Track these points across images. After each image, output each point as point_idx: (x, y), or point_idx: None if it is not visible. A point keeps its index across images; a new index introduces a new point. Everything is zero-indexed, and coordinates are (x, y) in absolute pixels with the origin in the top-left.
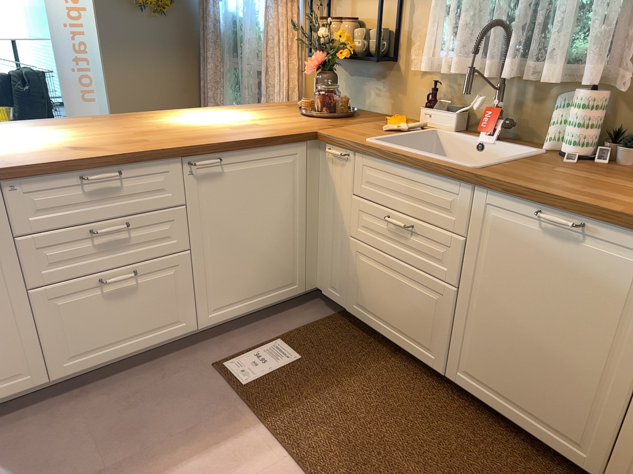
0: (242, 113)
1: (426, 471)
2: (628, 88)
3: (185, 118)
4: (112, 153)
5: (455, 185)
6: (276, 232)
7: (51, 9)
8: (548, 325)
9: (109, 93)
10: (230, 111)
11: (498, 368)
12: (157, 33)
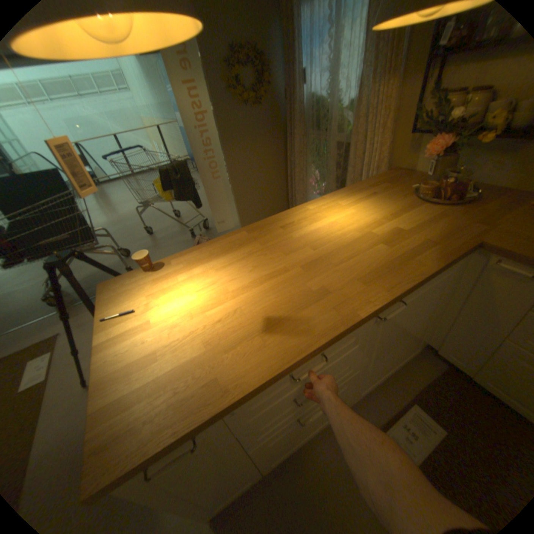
0: (364, 204)
1: None
2: None
3: (321, 220)
4: (313, 337)
5: None
6: (420, 328)
7: (182, 116)
8: None
9: (228, 172)
10: (349, 201)
11: None
12: (254, 119)
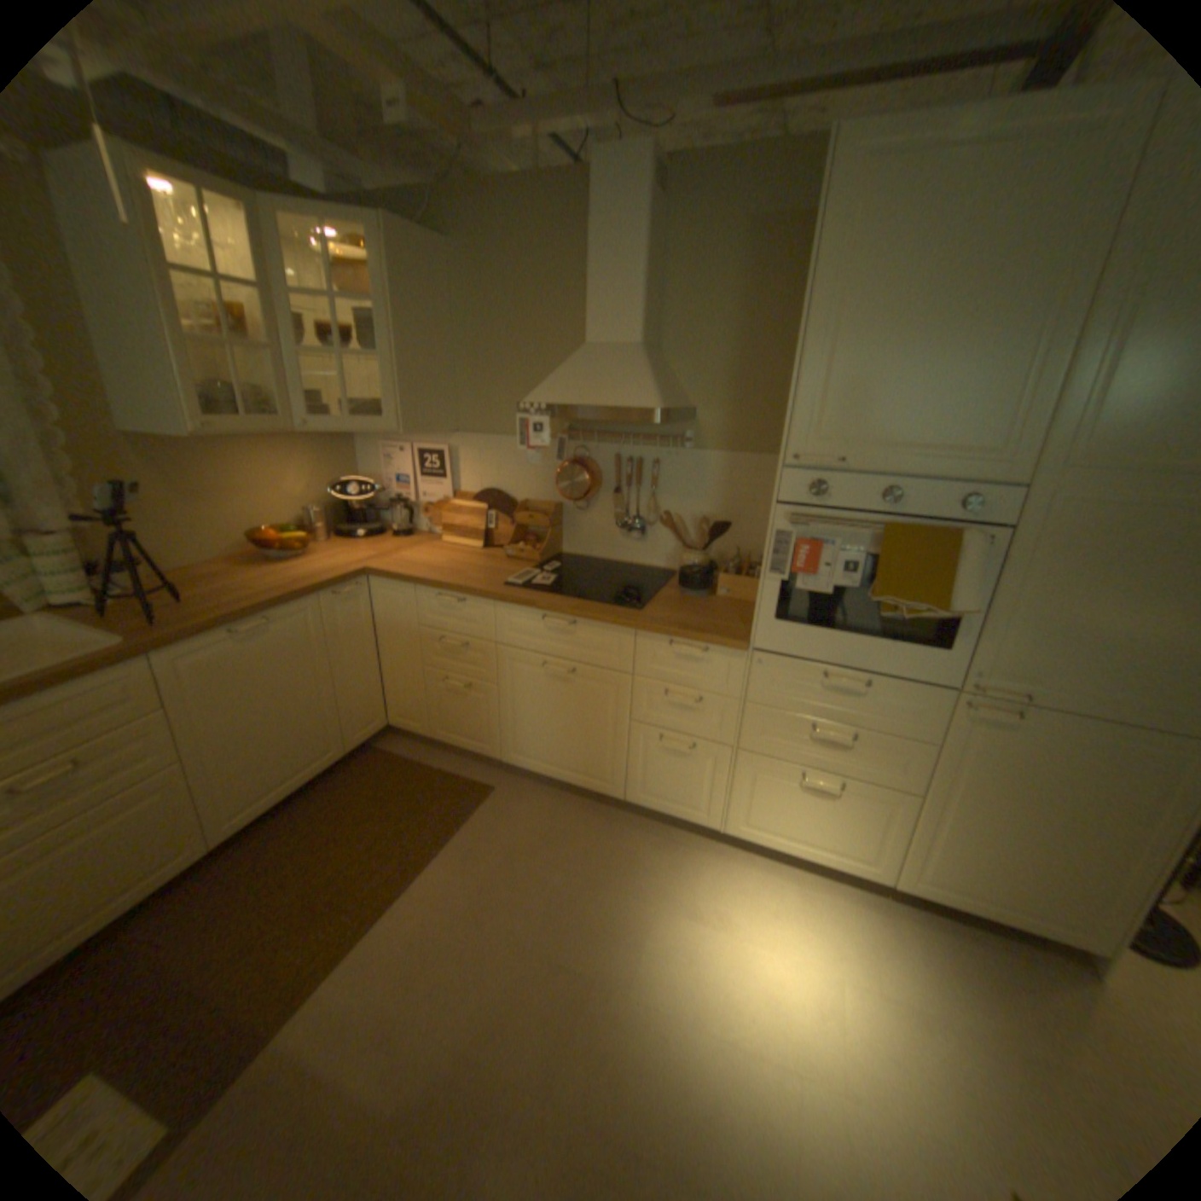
0: None
1: (333, 860)
2: (87, 524)
3: None
4: None
5: (120, 672)
6: None
7: None
8: (275, 704)
9: None
10: None
11: (257, 778)
12: None
